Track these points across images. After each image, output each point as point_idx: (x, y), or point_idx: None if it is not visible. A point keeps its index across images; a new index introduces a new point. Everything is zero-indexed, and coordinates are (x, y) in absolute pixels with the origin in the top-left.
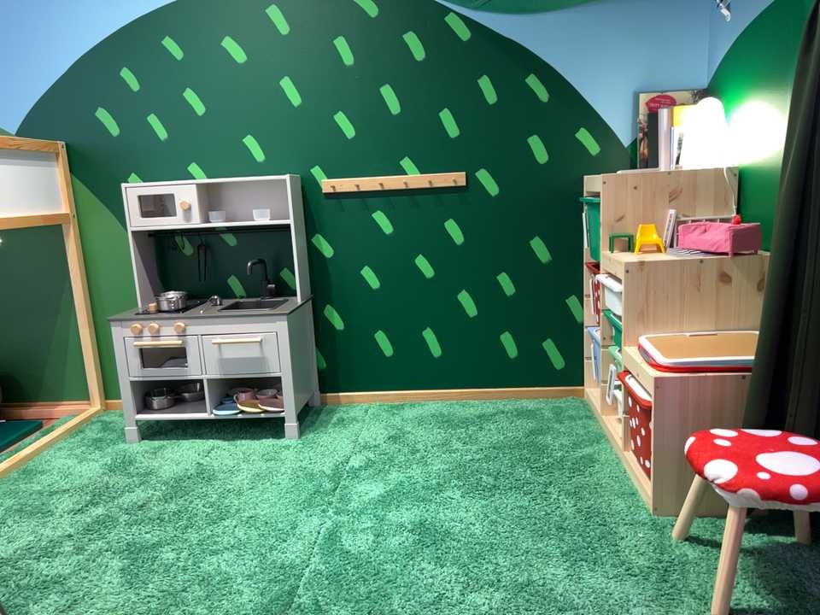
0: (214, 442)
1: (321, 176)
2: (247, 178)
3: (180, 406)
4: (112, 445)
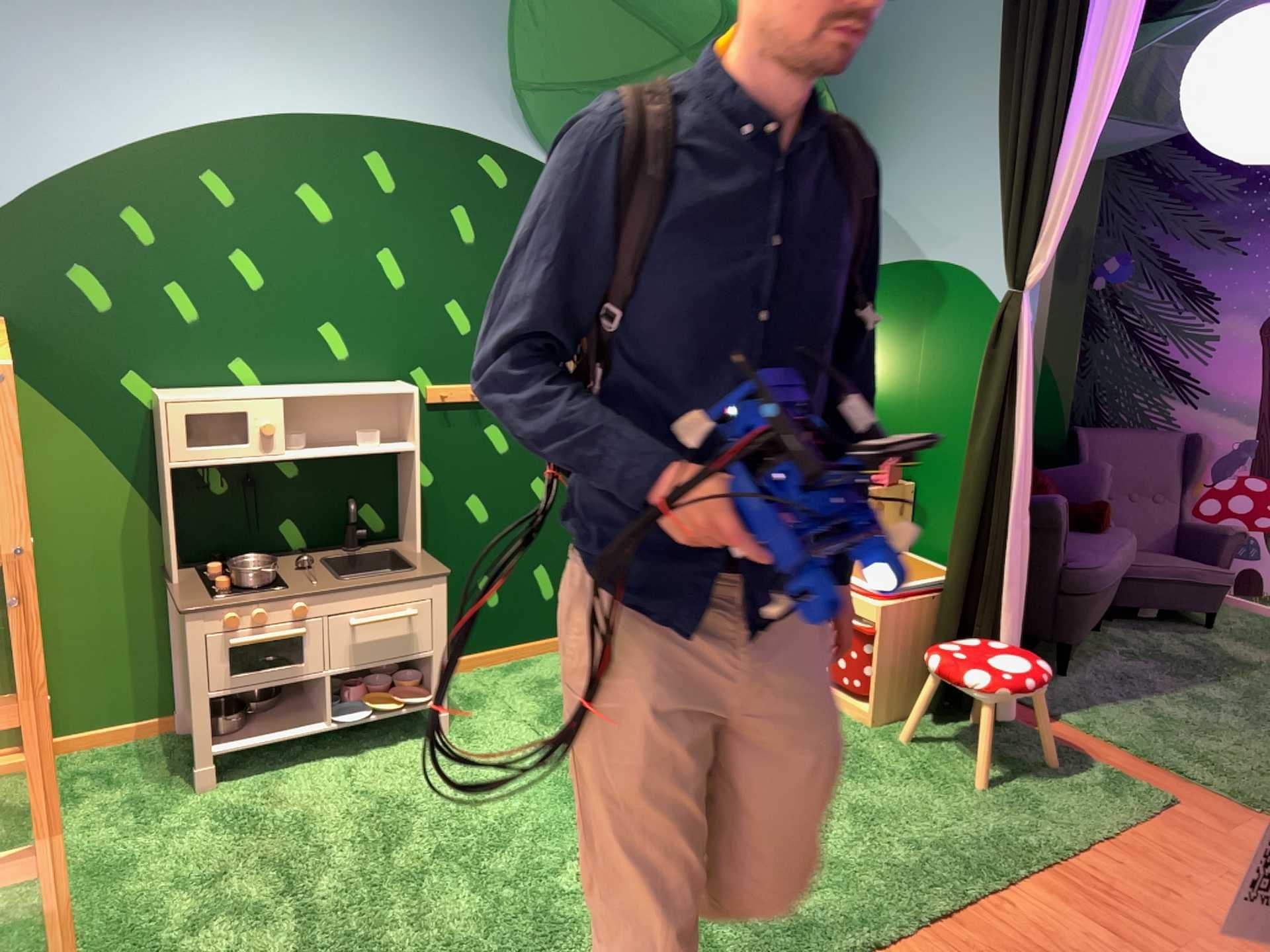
0: (338, 753)
1: (429, 383)
2: (340, 388)
3: (264, 716)
4: (184, 794)
